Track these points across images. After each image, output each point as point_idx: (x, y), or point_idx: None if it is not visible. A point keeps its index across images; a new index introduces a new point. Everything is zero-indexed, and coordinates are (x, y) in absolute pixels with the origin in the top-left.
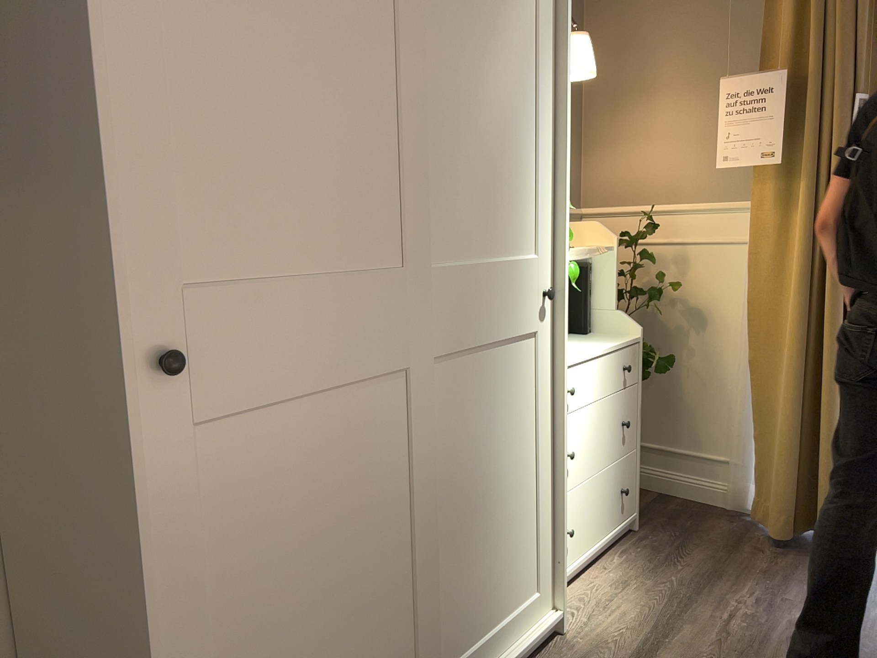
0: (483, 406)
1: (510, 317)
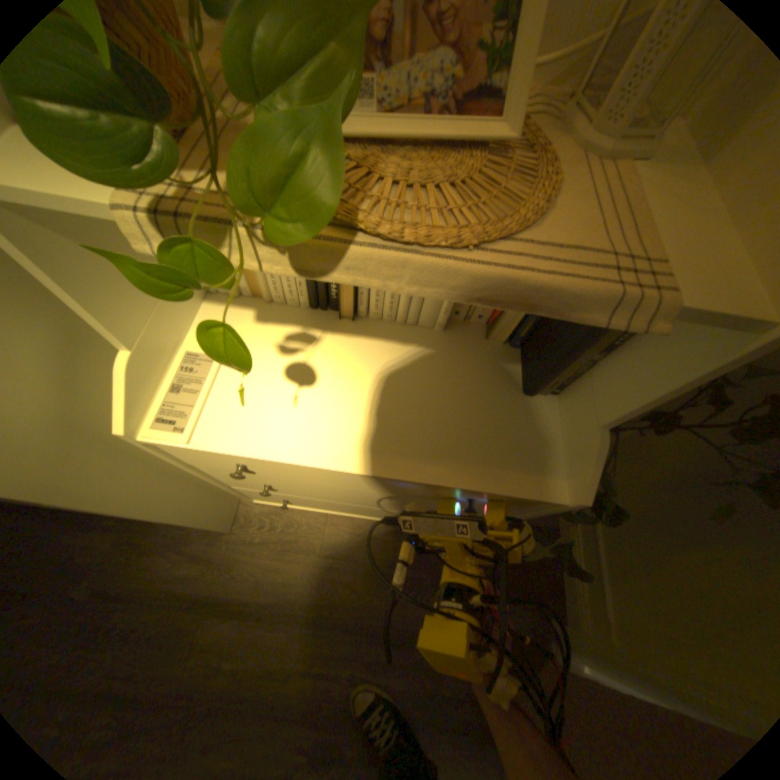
0: None
1: None
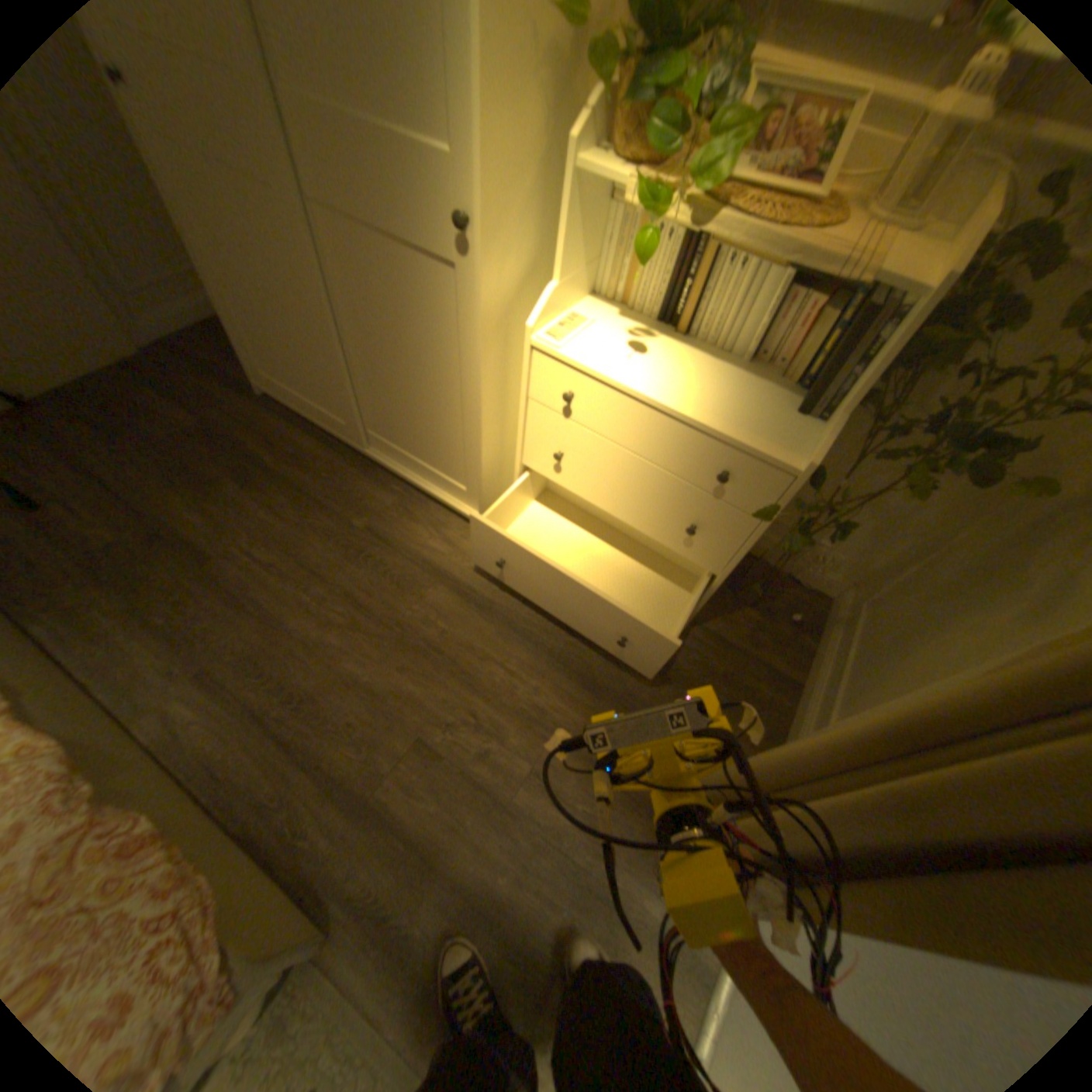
0: (385, 290)
1: (404, 215)
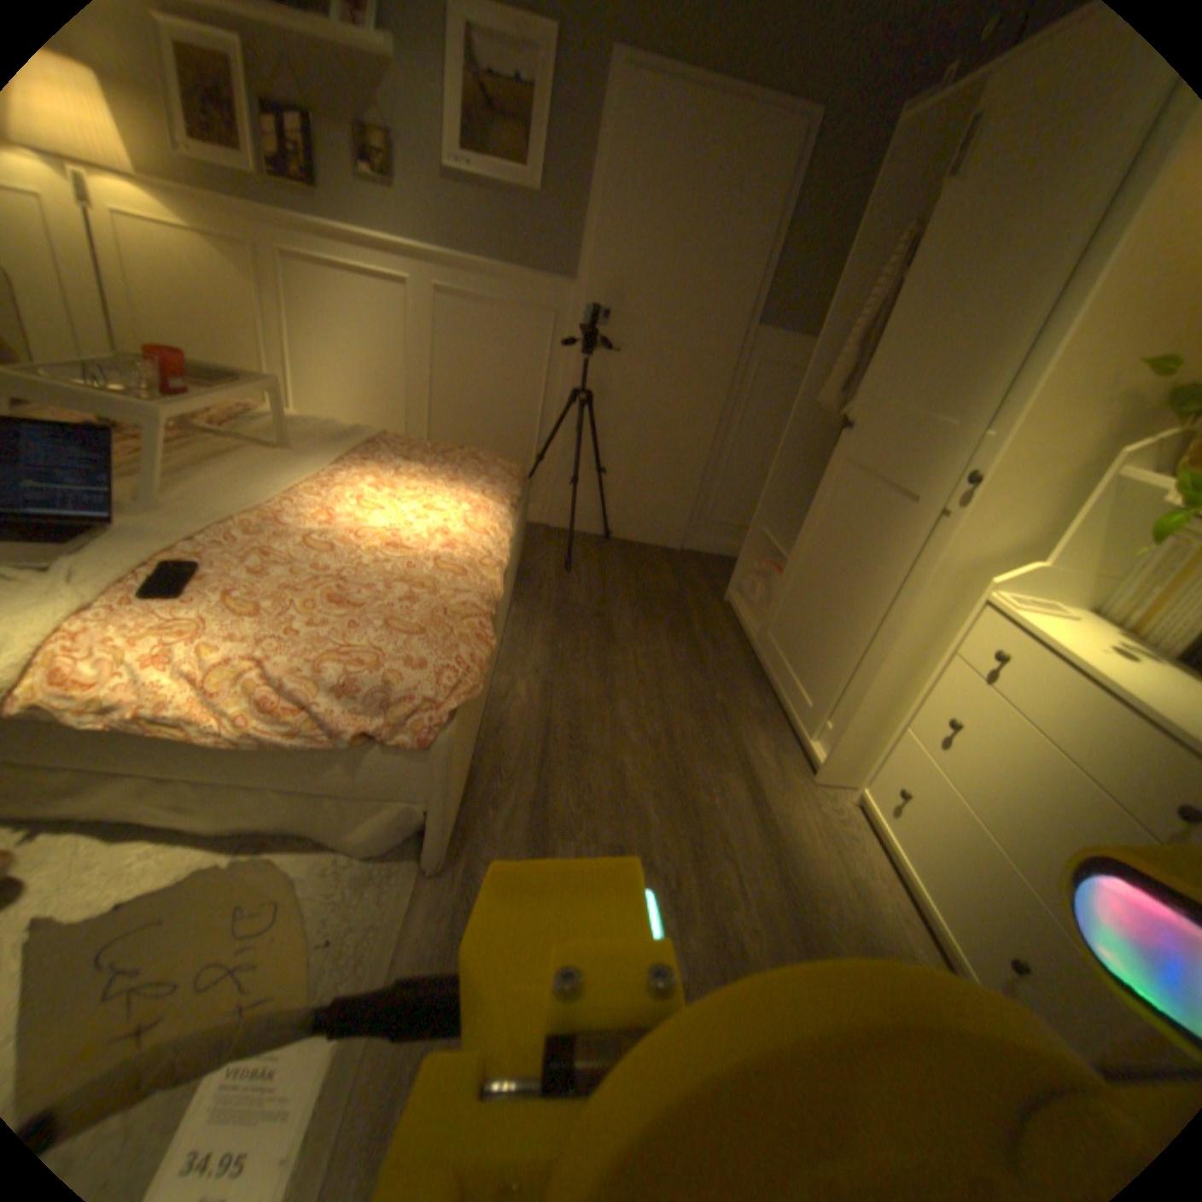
0: (878, 531)
1: (930, 477)
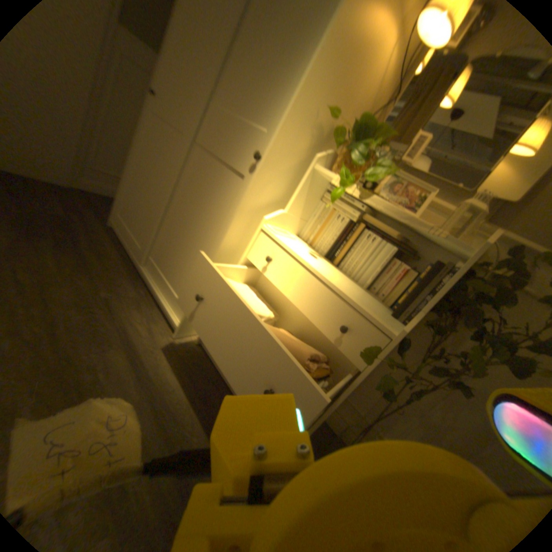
0: (204, 186)
1: (232, 154)
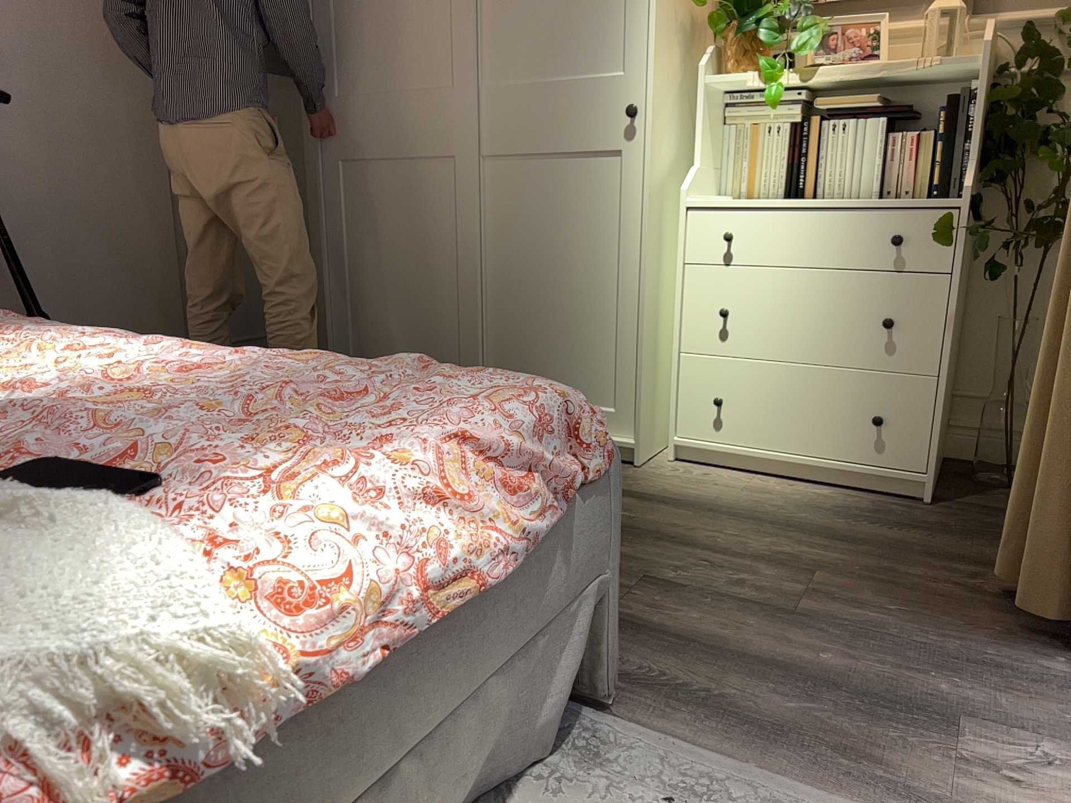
0: (543, 207)
1: (576, 133)
